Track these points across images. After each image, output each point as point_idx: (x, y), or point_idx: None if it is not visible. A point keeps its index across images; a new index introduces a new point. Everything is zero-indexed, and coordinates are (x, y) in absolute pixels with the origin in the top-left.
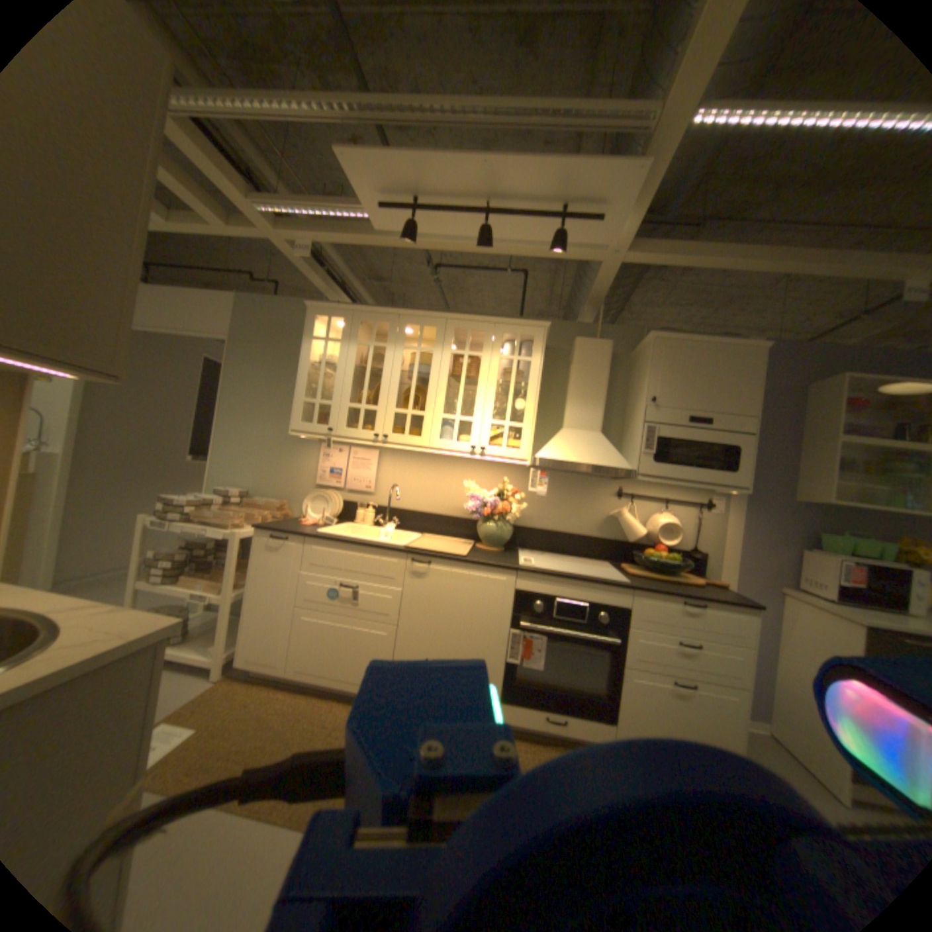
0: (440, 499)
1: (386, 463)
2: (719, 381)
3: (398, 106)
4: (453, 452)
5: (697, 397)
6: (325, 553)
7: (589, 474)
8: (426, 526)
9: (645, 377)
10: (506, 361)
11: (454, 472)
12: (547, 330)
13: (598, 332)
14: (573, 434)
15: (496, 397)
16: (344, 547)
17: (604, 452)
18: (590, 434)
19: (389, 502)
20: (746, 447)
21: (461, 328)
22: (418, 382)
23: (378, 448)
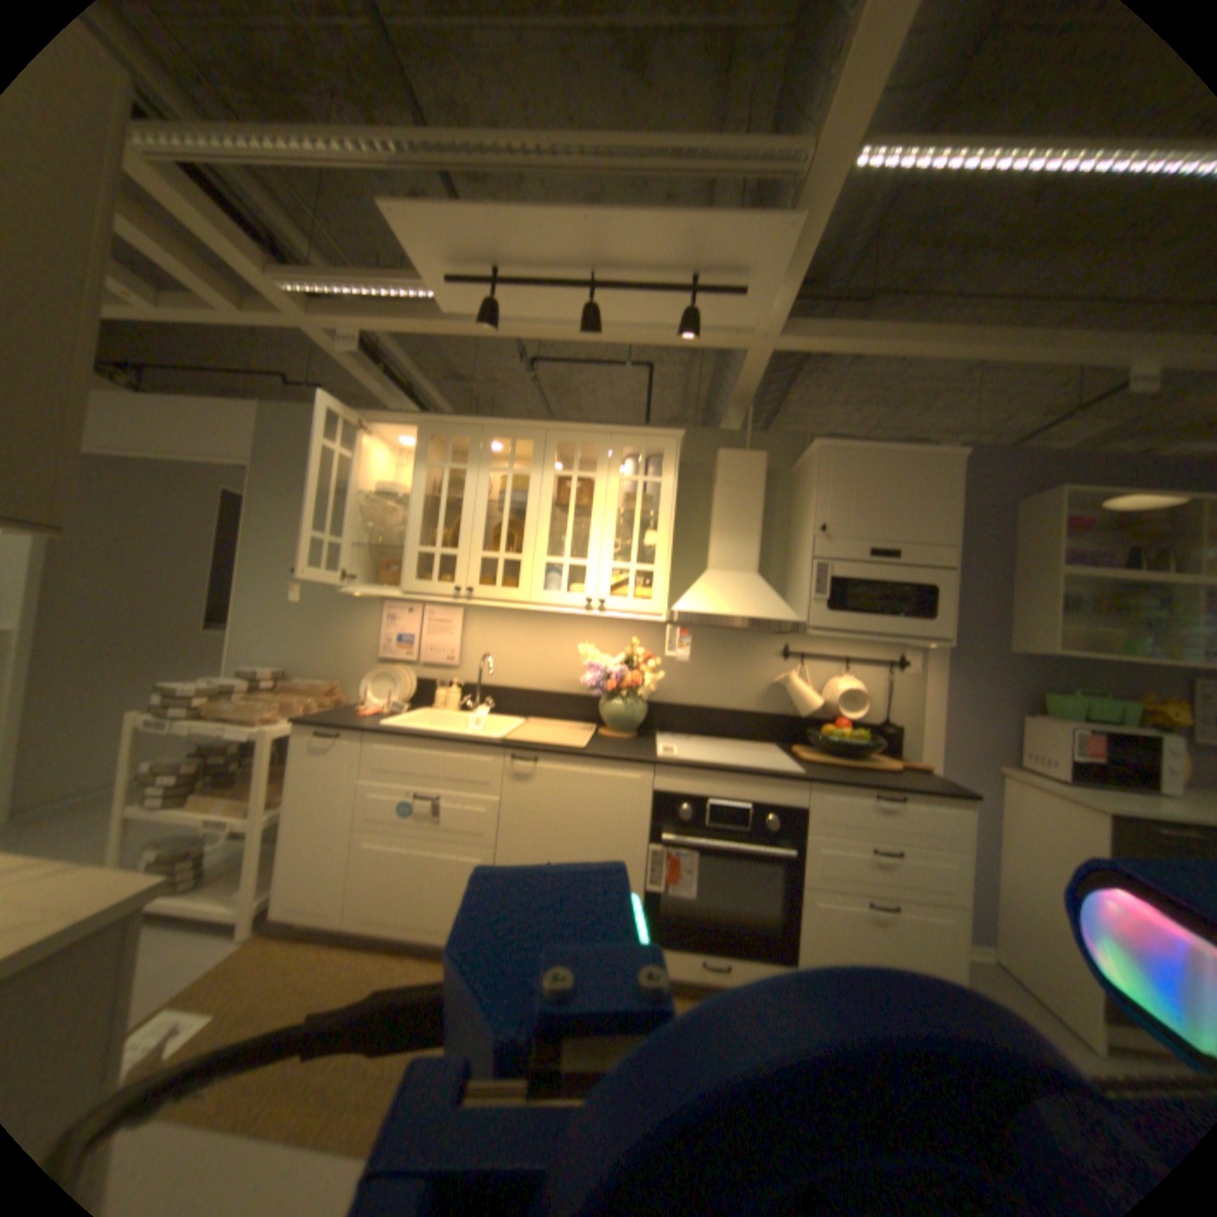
0: (548, 672)
1: (472, 626)
2: (905, 503)
3: (463, 147)
4: (562, 609)
5: (878, 524)
6: (390, 755)
7: (743, 630)
8: (530, 710)
9: (810, 500)
10: (628, 485)
11: (565, 635)
12: (679, 443)
13: (747, 443)
14: (720, 578)
15: (616, 532)
16: (417, 746)
17: (762, 601)
18: (743, 577)
19: (478, 679)
20: (944, 586)
21: (565, 442)
22: (512, 515)
23: (461, 606)
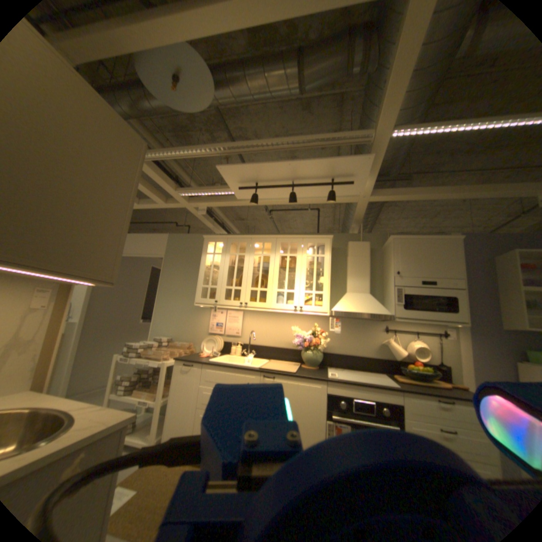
0: (279, 338)
1: (247, 318)
2: (436, 260)
3: (246, 145)
4: (284, 310)
5: (425, 269)
6: (213, 373)
7: (366, 319)
8: (271, 355)
9: (391, 260)
10: (311, 257)
11: (286, 322)
12: (331, 239)
13: (361, 238)
14: (353, 295)
15: (306, 277)
16: (224, 370)
17: (373, 305)
18: (363, 295)
19: (249, 341)
20: (461, 297)
21: (284, 242)
22: (263, 272)
23: (242, 310)
